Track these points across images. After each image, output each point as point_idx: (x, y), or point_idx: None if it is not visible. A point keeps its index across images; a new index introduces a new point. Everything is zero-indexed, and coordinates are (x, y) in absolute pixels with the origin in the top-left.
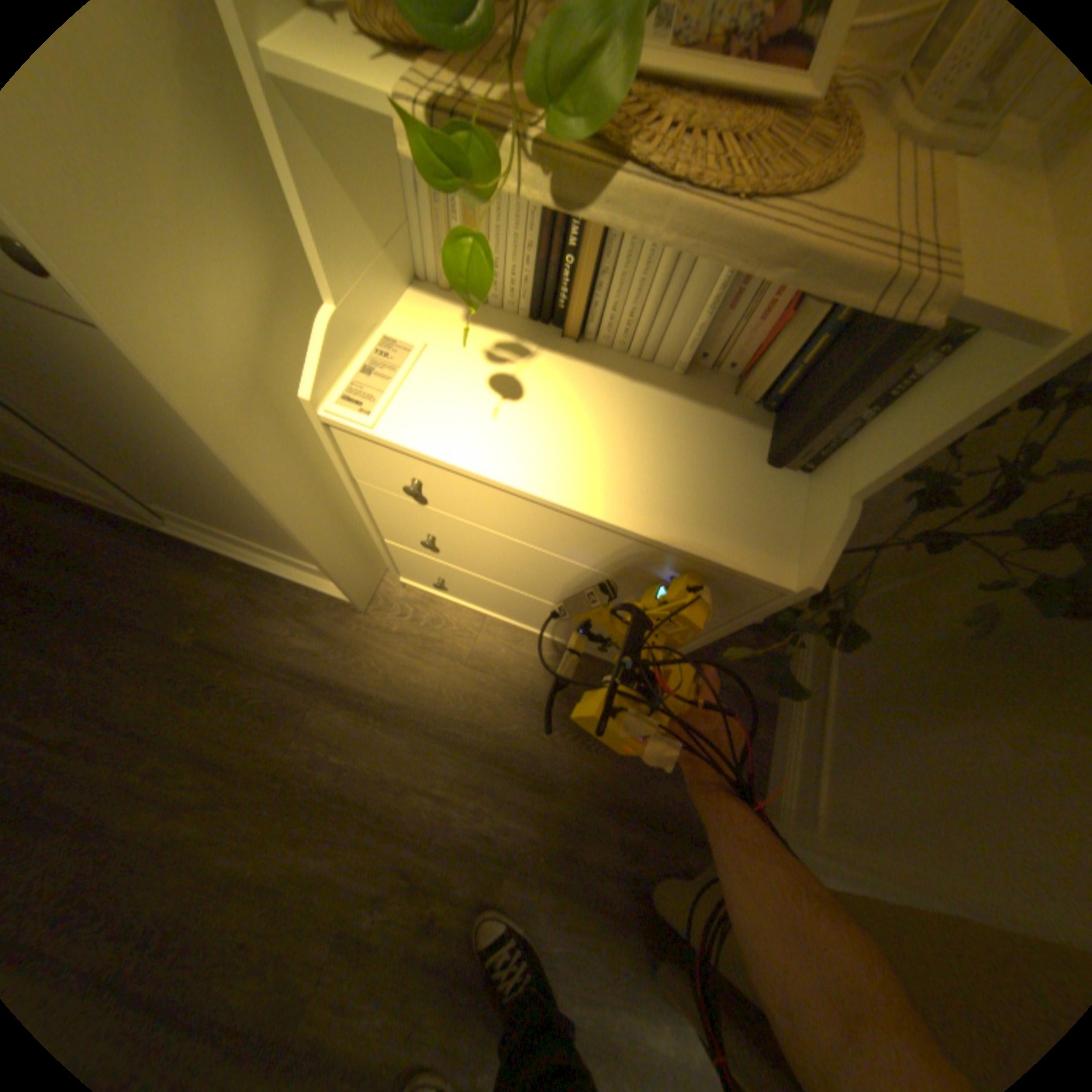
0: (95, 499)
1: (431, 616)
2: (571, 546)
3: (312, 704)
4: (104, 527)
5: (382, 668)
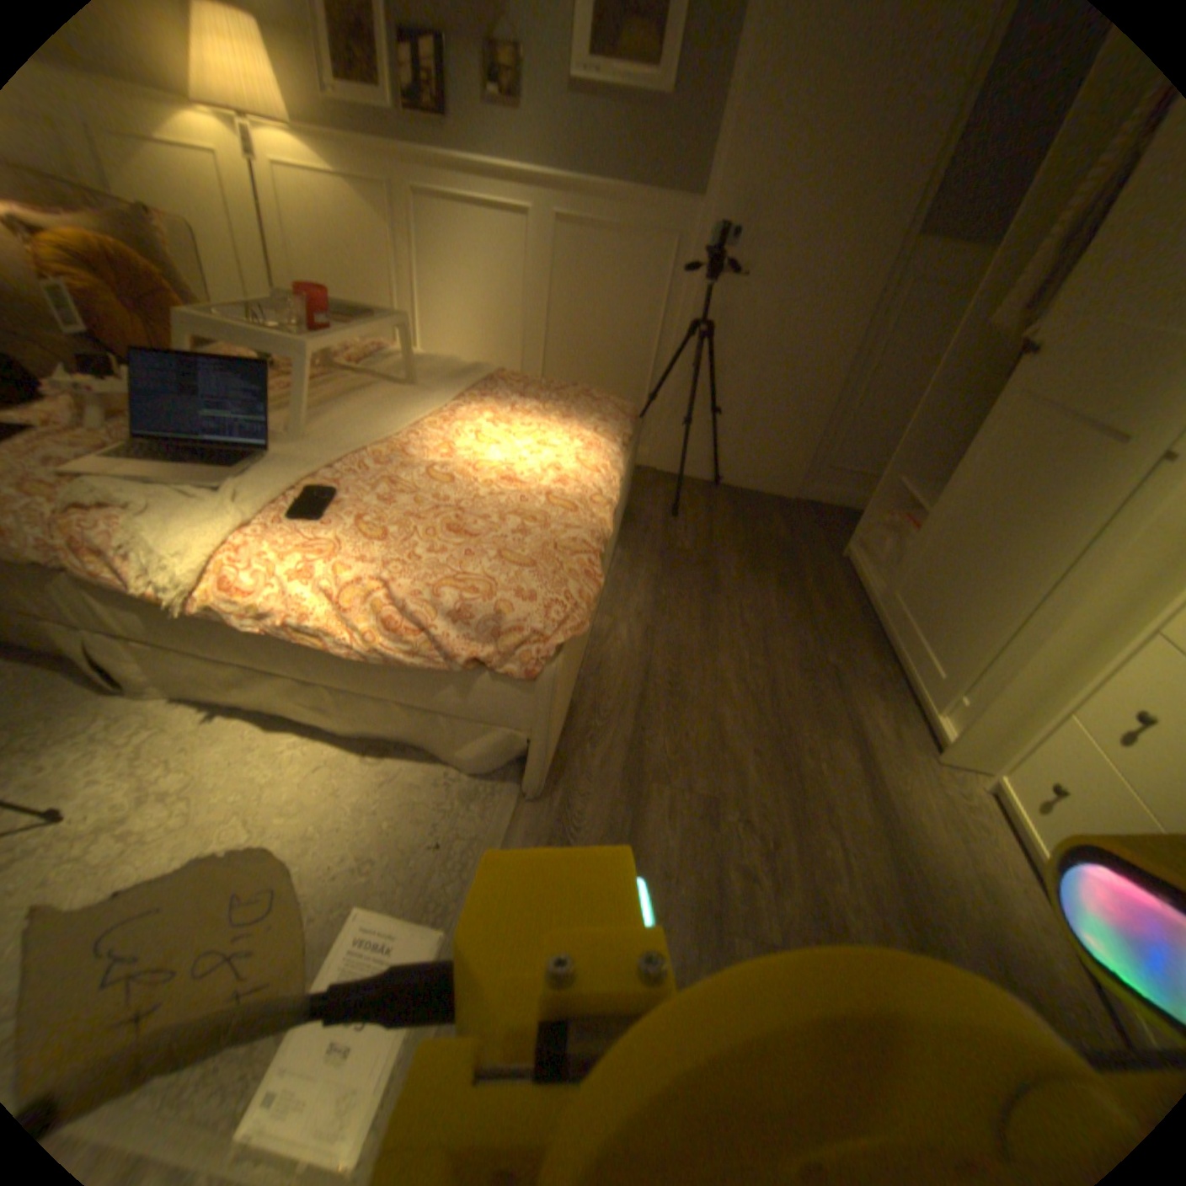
0: (890, 592)
1: (987, 826)
2: None
3: (849, 743)
4: (860, 609)
5: (911, 790)
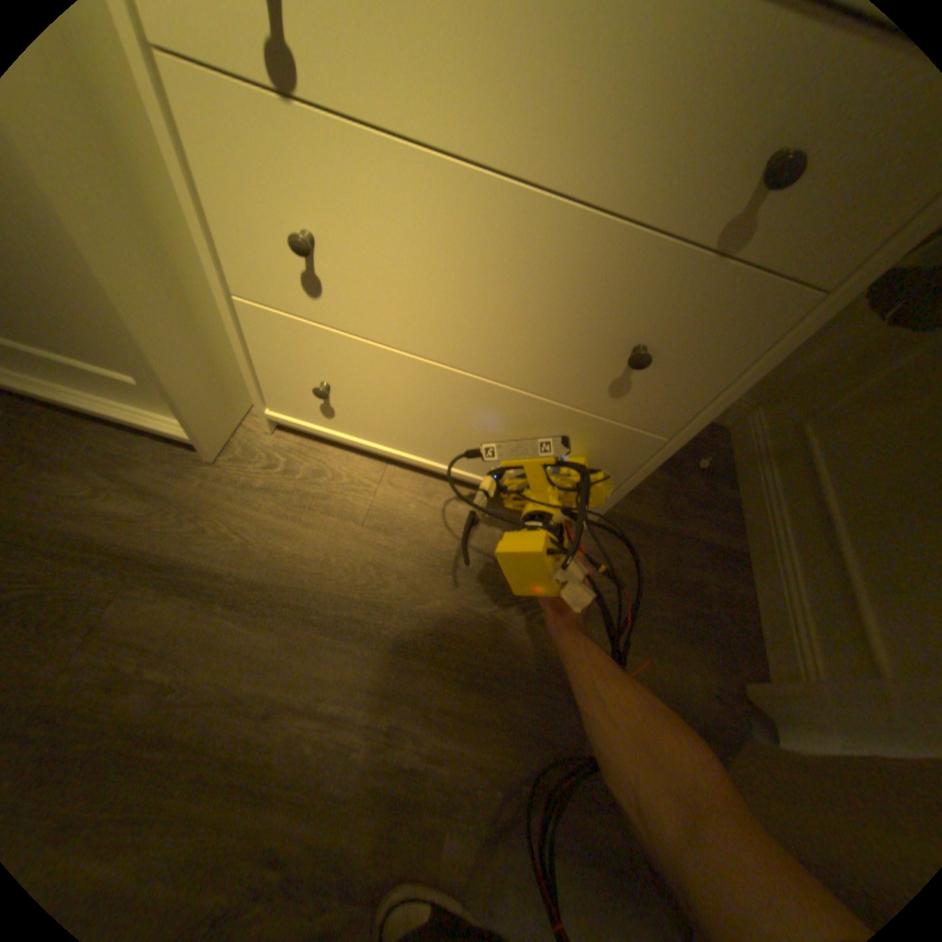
0: None
1: (312, 466)
2: (579, 123)
3: (119, 590)
4: None
5: (239, 534)
